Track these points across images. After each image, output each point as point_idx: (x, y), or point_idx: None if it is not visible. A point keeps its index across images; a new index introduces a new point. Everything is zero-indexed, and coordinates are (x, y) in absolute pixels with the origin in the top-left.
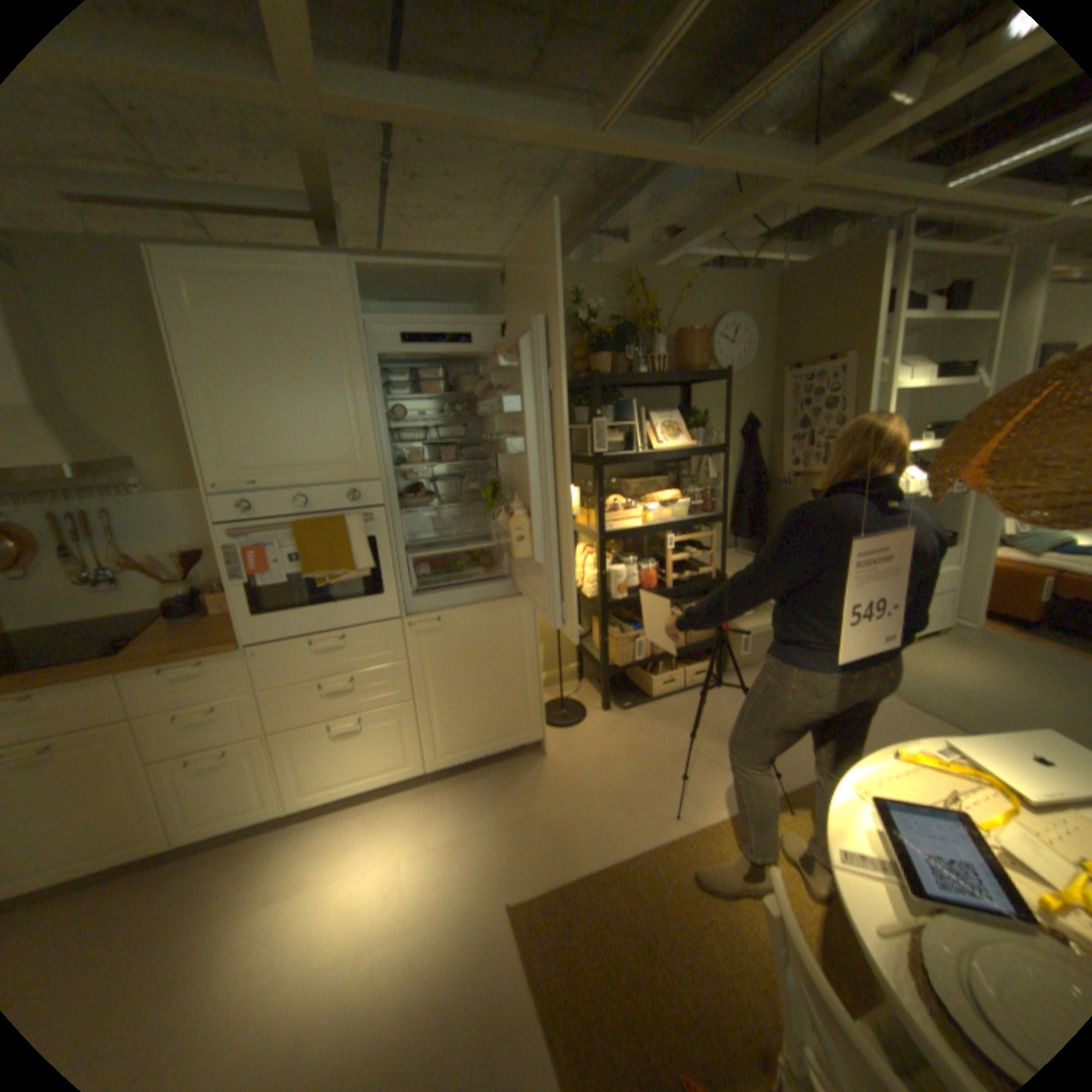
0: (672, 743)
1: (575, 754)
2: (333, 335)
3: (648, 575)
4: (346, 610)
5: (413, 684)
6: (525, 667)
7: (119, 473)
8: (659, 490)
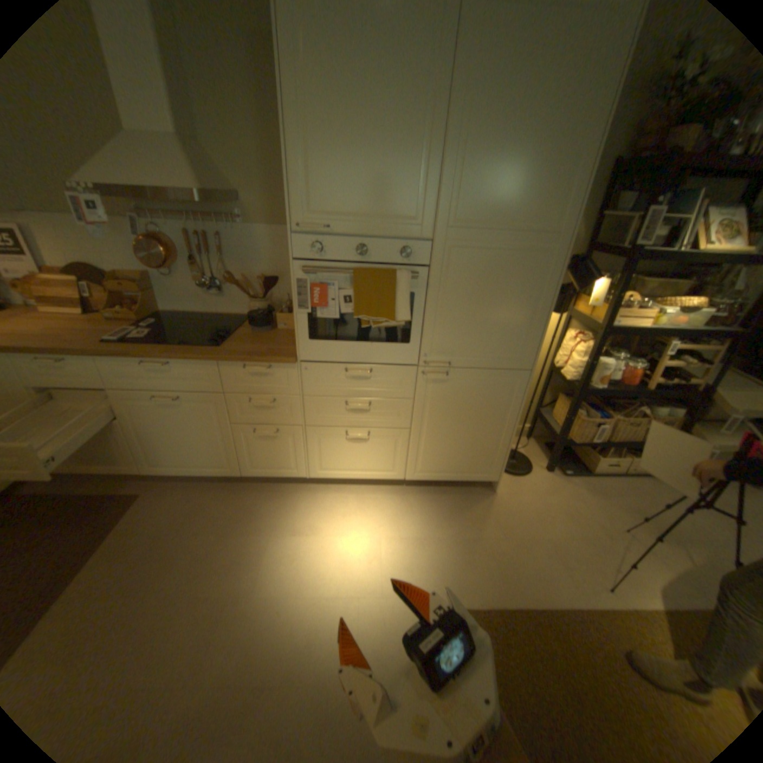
0: (610, 520)
1: (521, 501)
2: (426, 73)
3: (634, 374)
4: (378, 351)
5: (413, 417)
6: (503, 427)
7: (229, 204)
8: (677, 293)
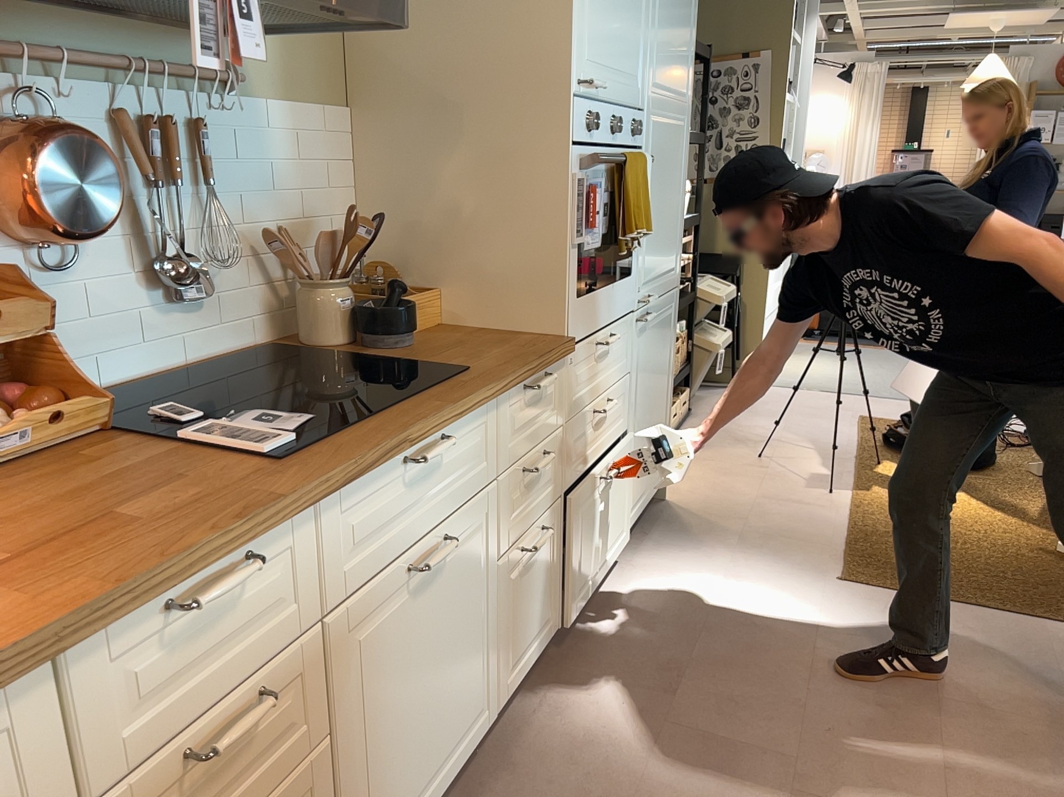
0: (739, 456)
1: (687, 489)
2: None
3: None
4: (617, 295)
5: (630, 406)
6: (669, 382)
7: None
8: None
